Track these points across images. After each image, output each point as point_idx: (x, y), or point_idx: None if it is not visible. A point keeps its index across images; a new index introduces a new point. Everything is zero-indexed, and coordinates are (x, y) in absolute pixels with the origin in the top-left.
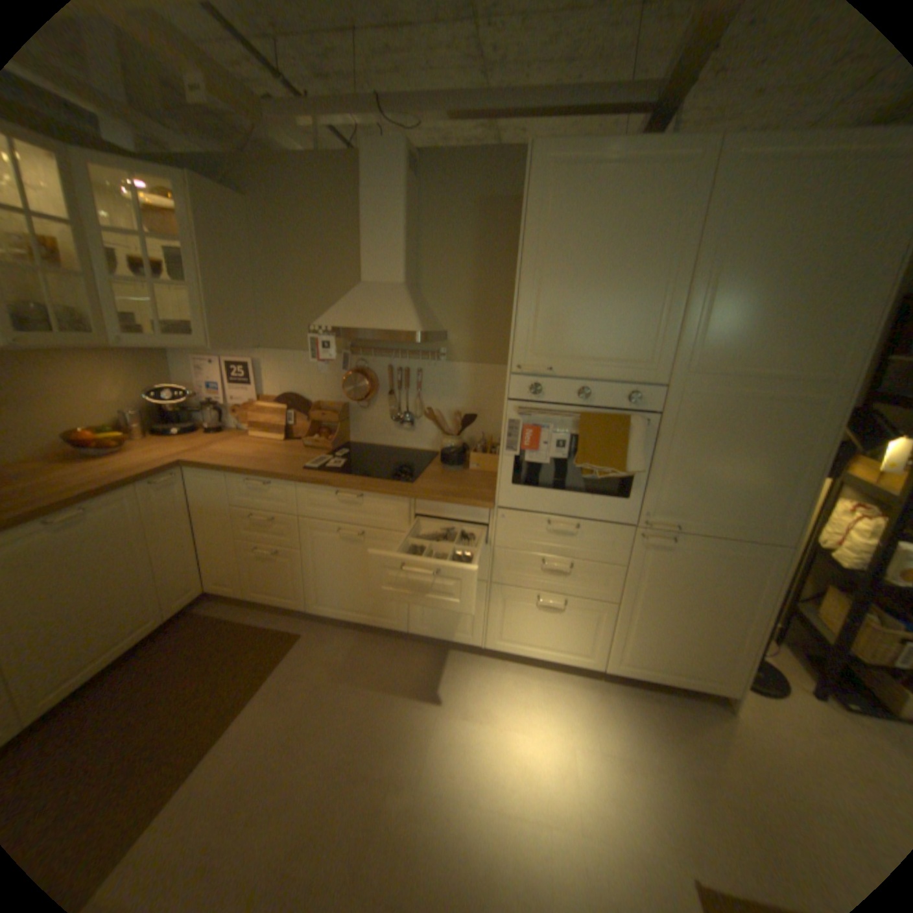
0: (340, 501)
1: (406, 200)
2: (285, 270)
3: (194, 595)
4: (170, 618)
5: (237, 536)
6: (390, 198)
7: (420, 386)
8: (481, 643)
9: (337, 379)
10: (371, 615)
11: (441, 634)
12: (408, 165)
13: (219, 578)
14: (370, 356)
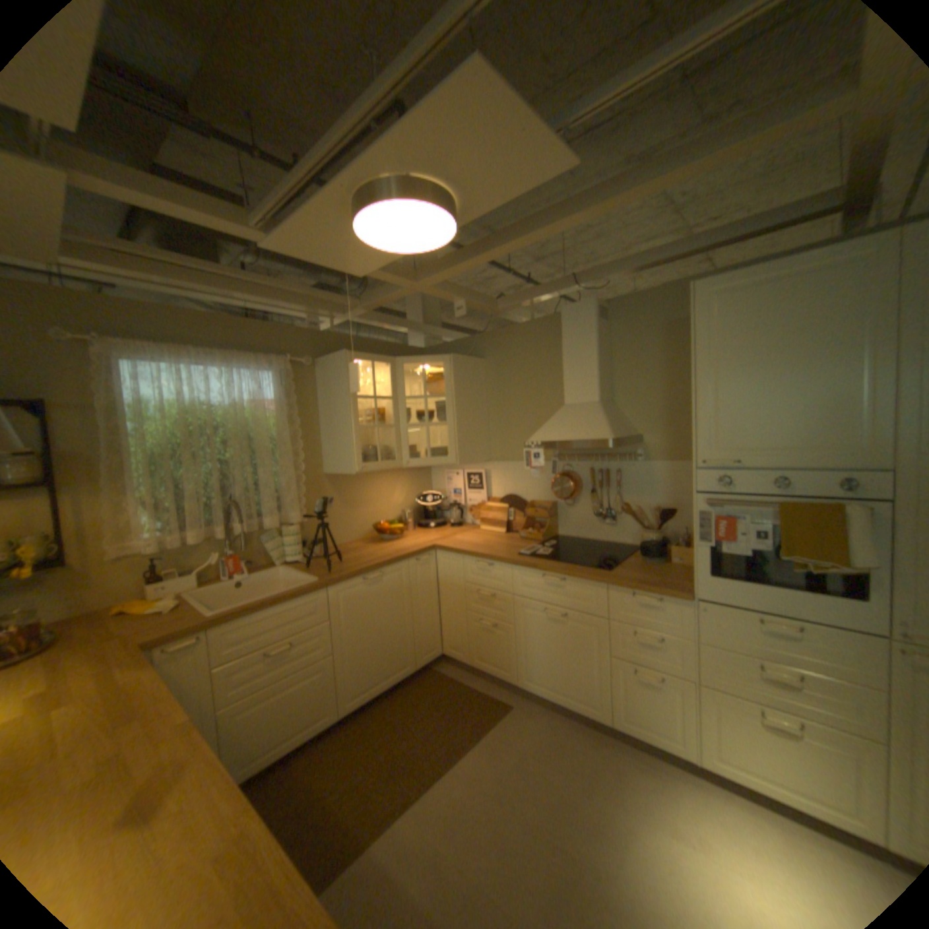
0: (546, 584)
1: (597, 339)
2: (509, 403)
3: (437, 655)
4: (421, 669)
5: (469, 608)
6: (584, 341)
7: (620, 484)
8: (697, 760)
9: (547, 482)
10: (576, 700)
11: (649, 738)
12: (598, 315)
13: (454, 643)
14: (574, 461)
